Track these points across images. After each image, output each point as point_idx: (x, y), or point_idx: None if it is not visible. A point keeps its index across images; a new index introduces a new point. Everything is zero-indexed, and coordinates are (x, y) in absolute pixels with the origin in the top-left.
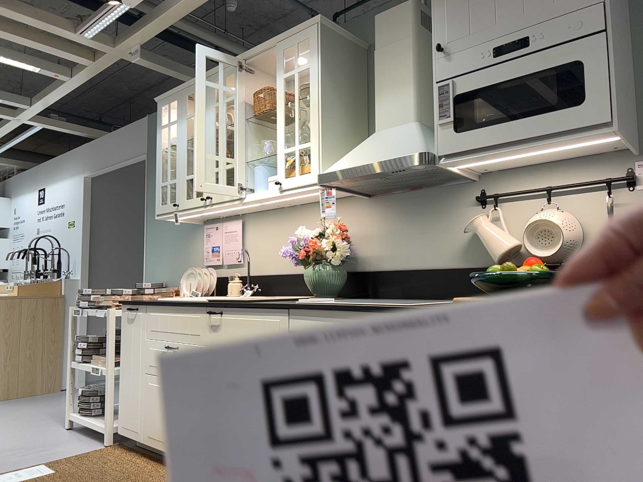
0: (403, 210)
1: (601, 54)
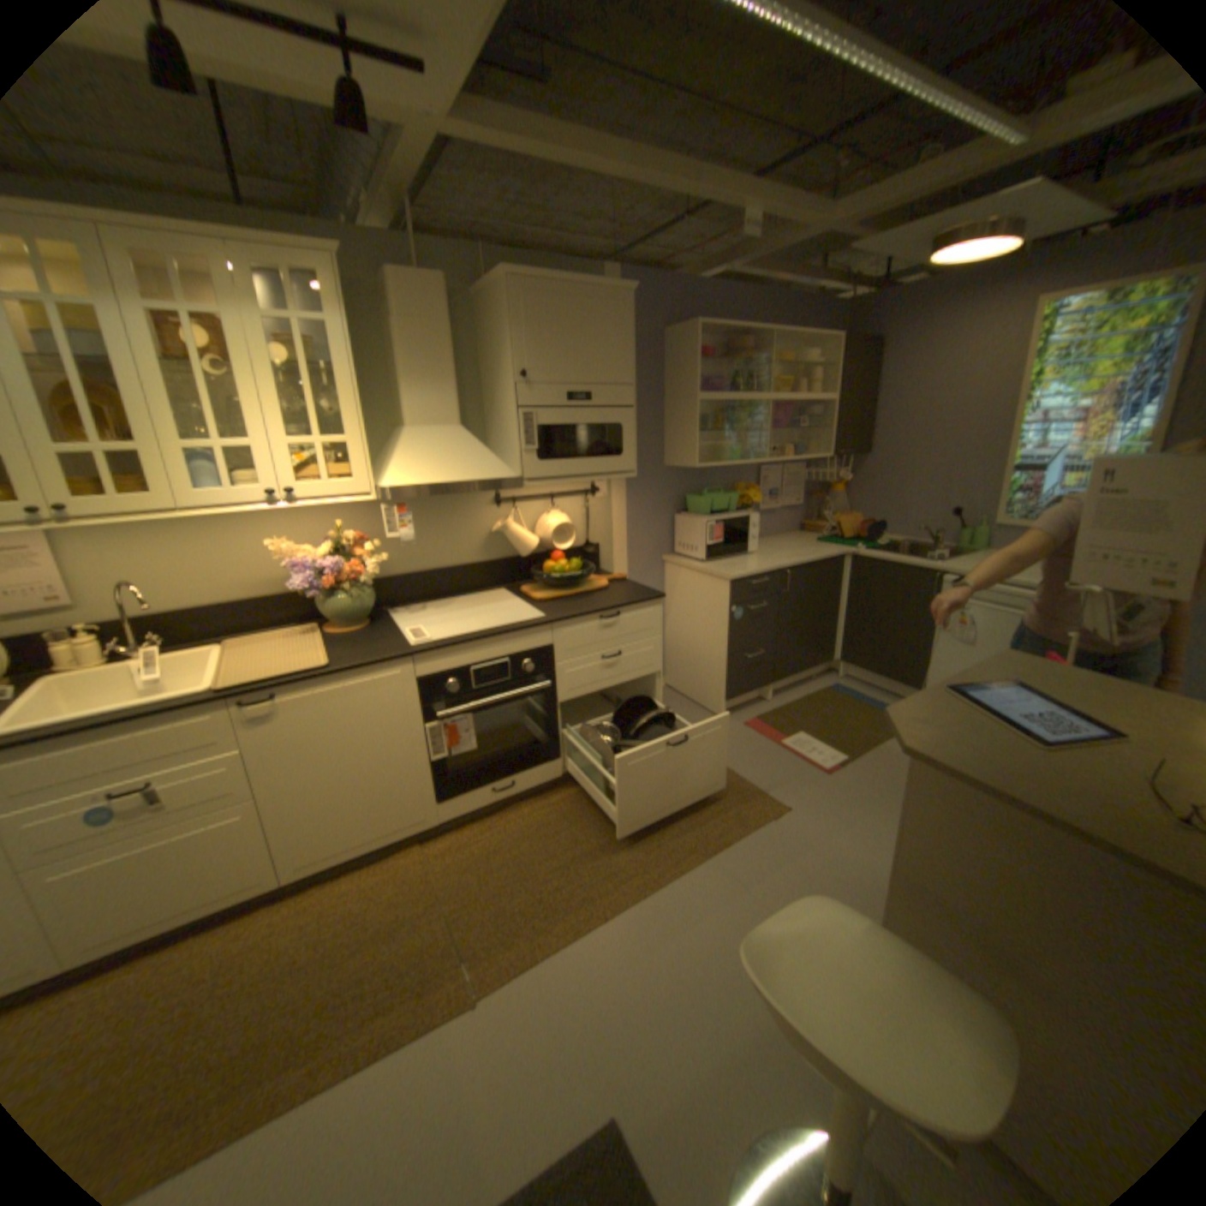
0: (415, 510)
1: (632, 424)
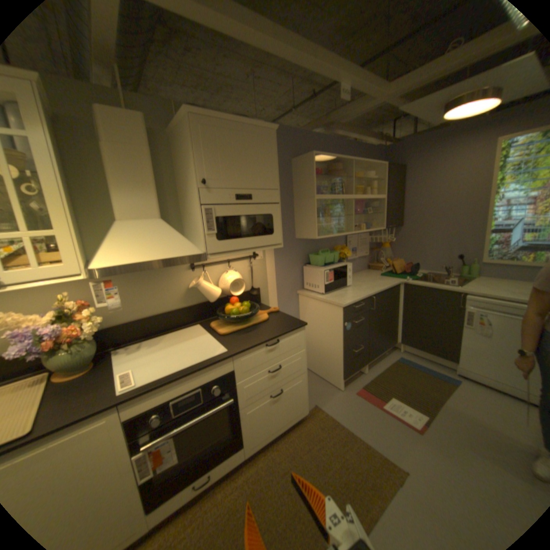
0: (131, 277)
1: (279, 214)
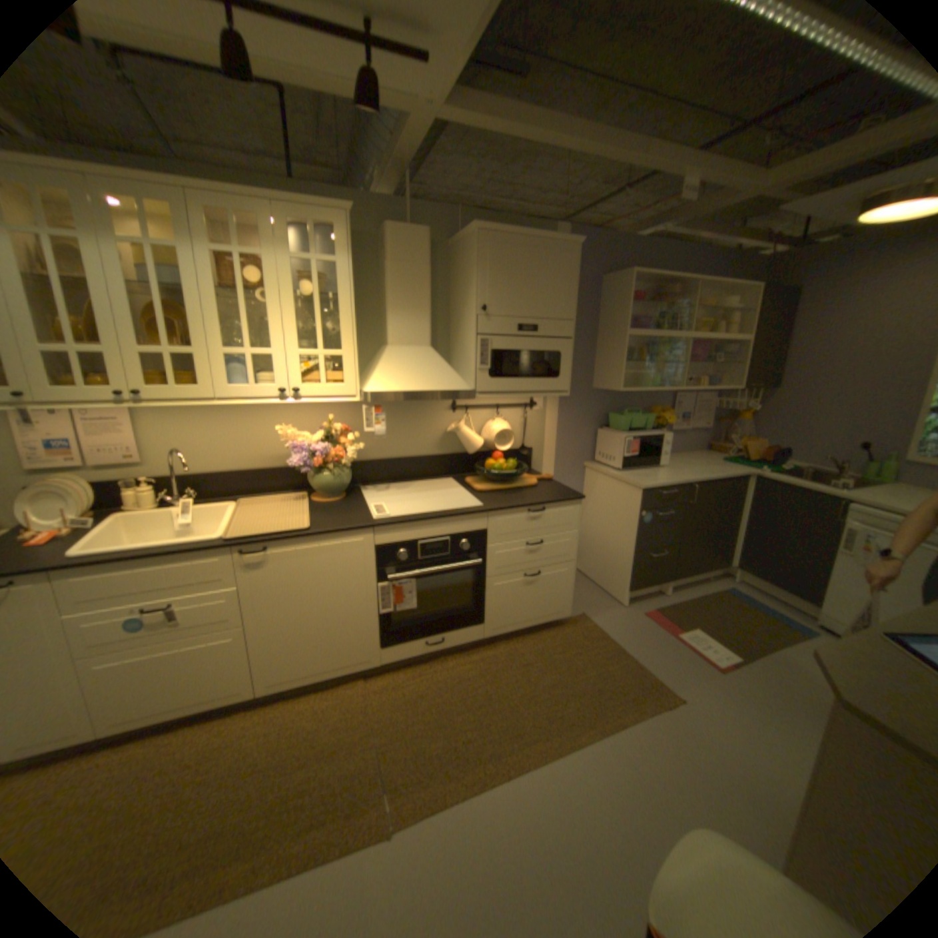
0: (389, 410)
1: (570, 352)
